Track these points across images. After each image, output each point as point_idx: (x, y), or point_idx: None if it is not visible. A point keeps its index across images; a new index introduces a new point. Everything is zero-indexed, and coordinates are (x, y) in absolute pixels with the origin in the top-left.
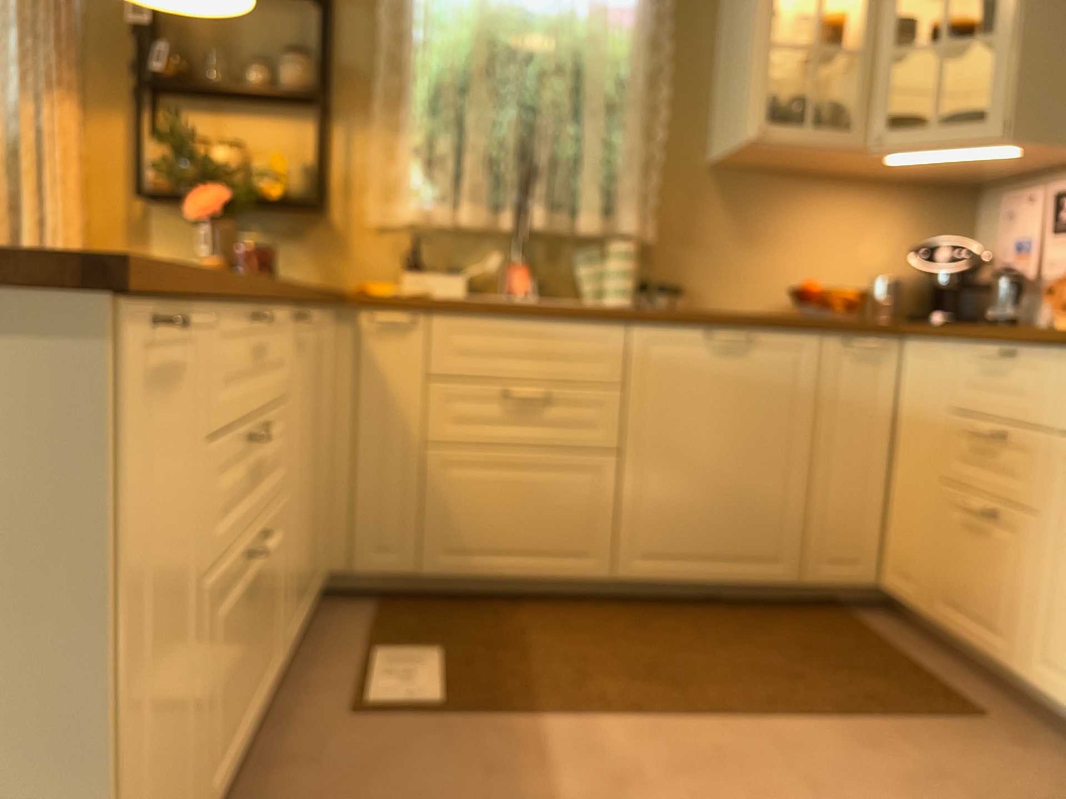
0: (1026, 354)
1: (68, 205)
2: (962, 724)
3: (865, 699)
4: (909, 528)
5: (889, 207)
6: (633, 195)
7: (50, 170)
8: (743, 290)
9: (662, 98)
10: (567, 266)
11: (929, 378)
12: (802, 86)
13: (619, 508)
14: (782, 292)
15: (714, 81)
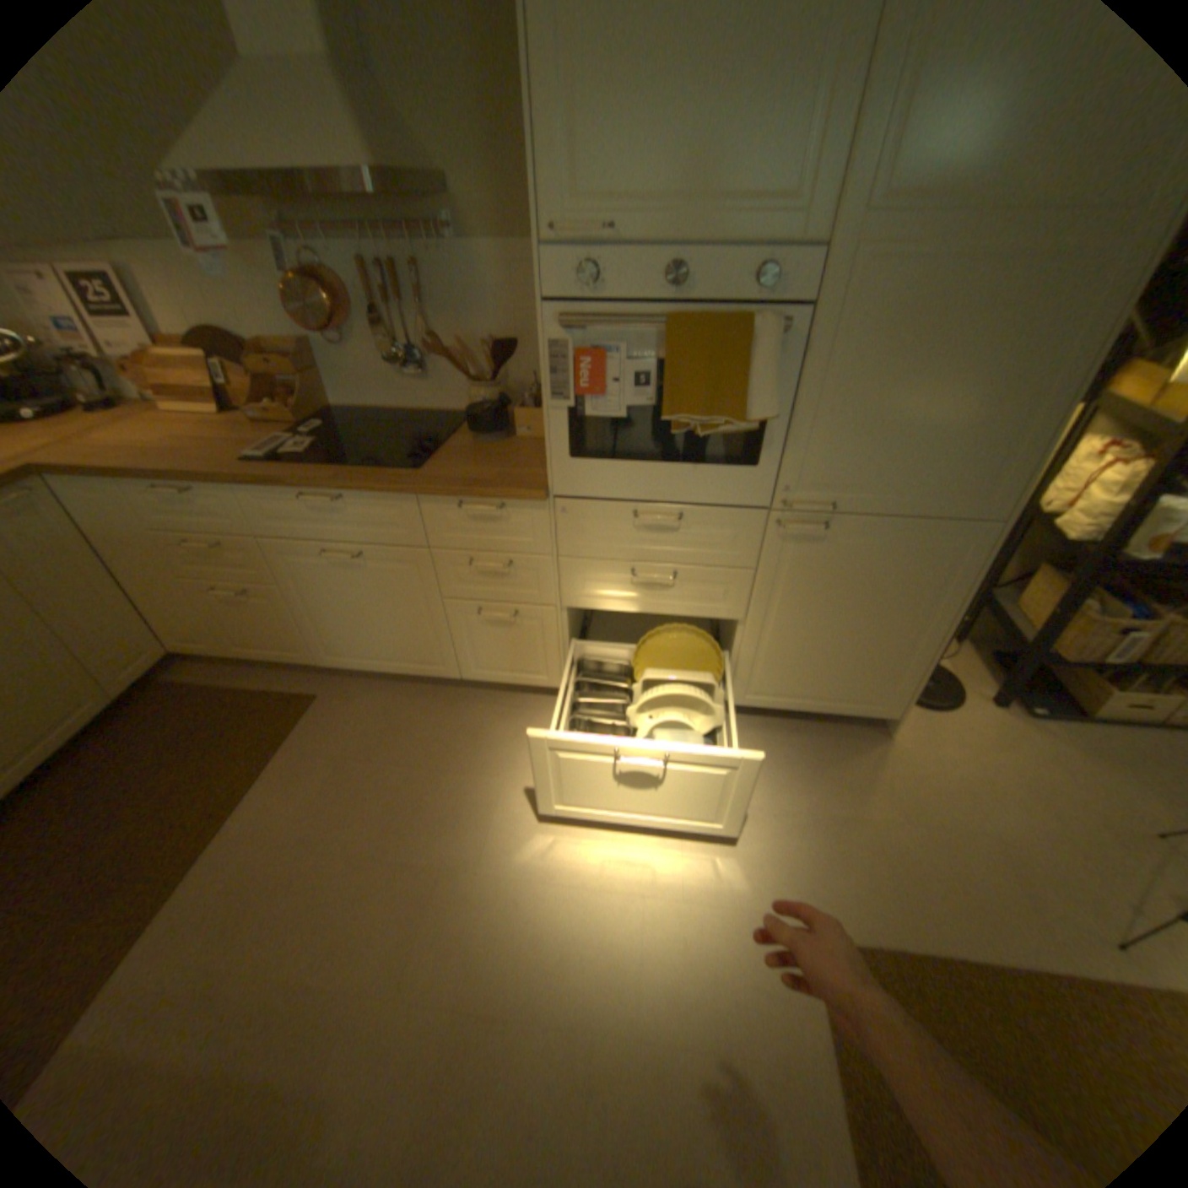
0: (197, 489)
1: None
2: (307, 713)
3: (250, 749)
4: (166, 613)
5: None
6: None
7: None
8: None
9: None
10: None
11: (102, 509)
12: None
13: None
14: None
15: None
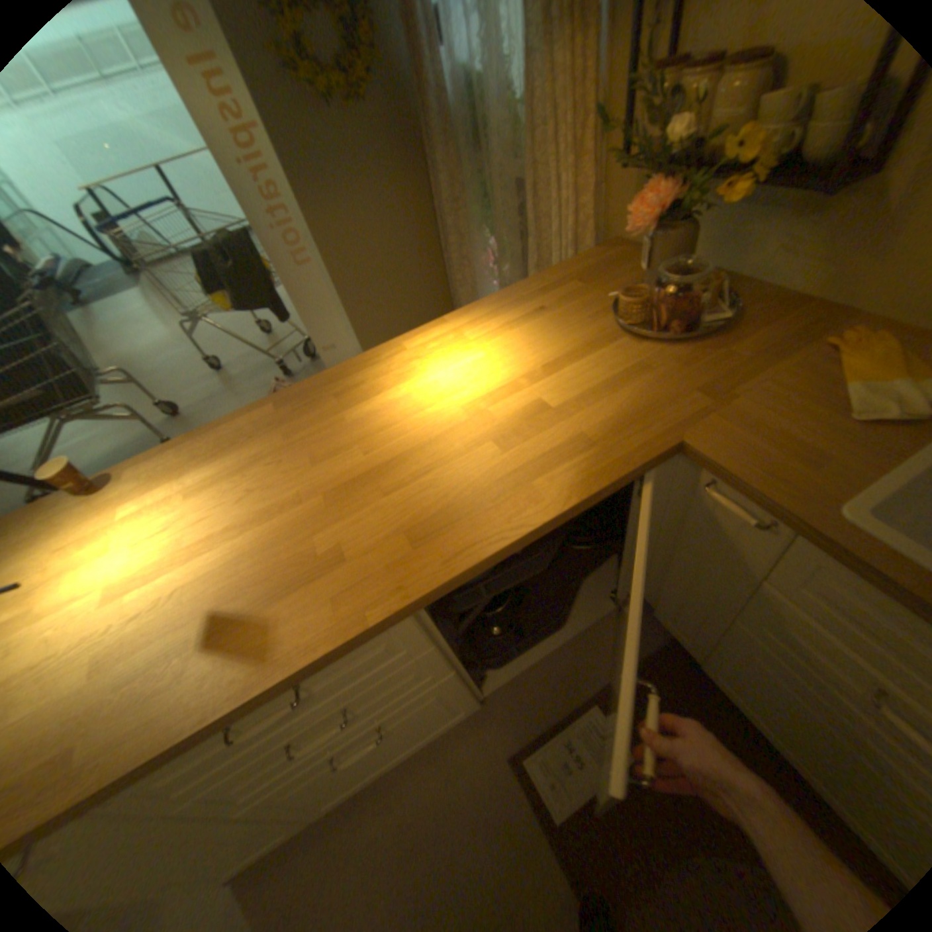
0: None
1: (581, 168)
2: None
3: None
4: None
5: None
6: None
7: (560, 137)
8: None
9: None
10: None
11: None
12: None
13: None
14: None
15: None
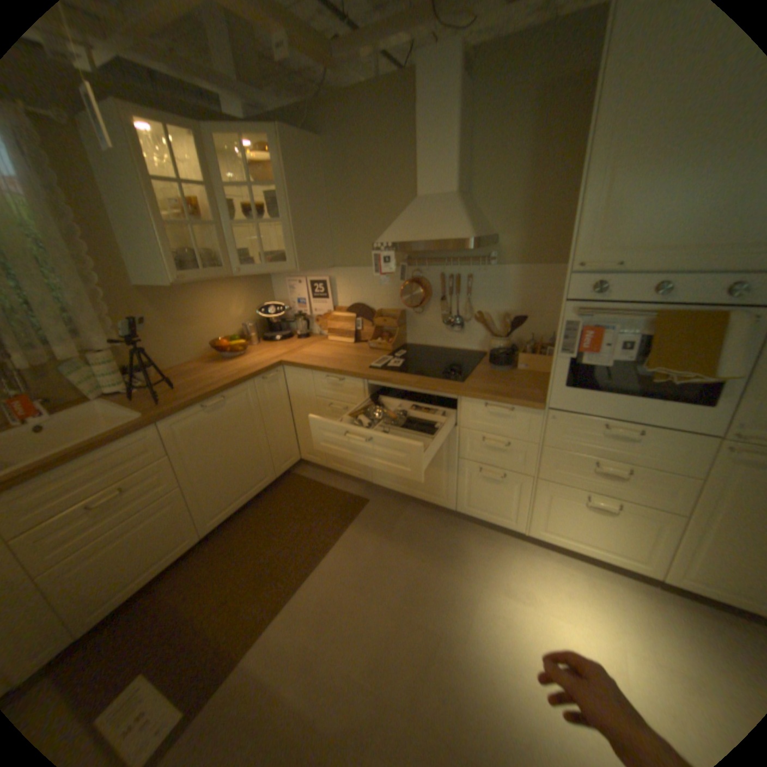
0: (346, 379)
1: None
2: (363, 509)
3: (334, 522)
4: (308, 438)
5: (235, 288)
6: (89, 323)
7: None
8: (181, 351)
9: (81, 254)
10: (56, 380)
11: (300, 383)
12: (171, 232)
13: (188, 510)
14: (202, 344)
15: (112, 233)
